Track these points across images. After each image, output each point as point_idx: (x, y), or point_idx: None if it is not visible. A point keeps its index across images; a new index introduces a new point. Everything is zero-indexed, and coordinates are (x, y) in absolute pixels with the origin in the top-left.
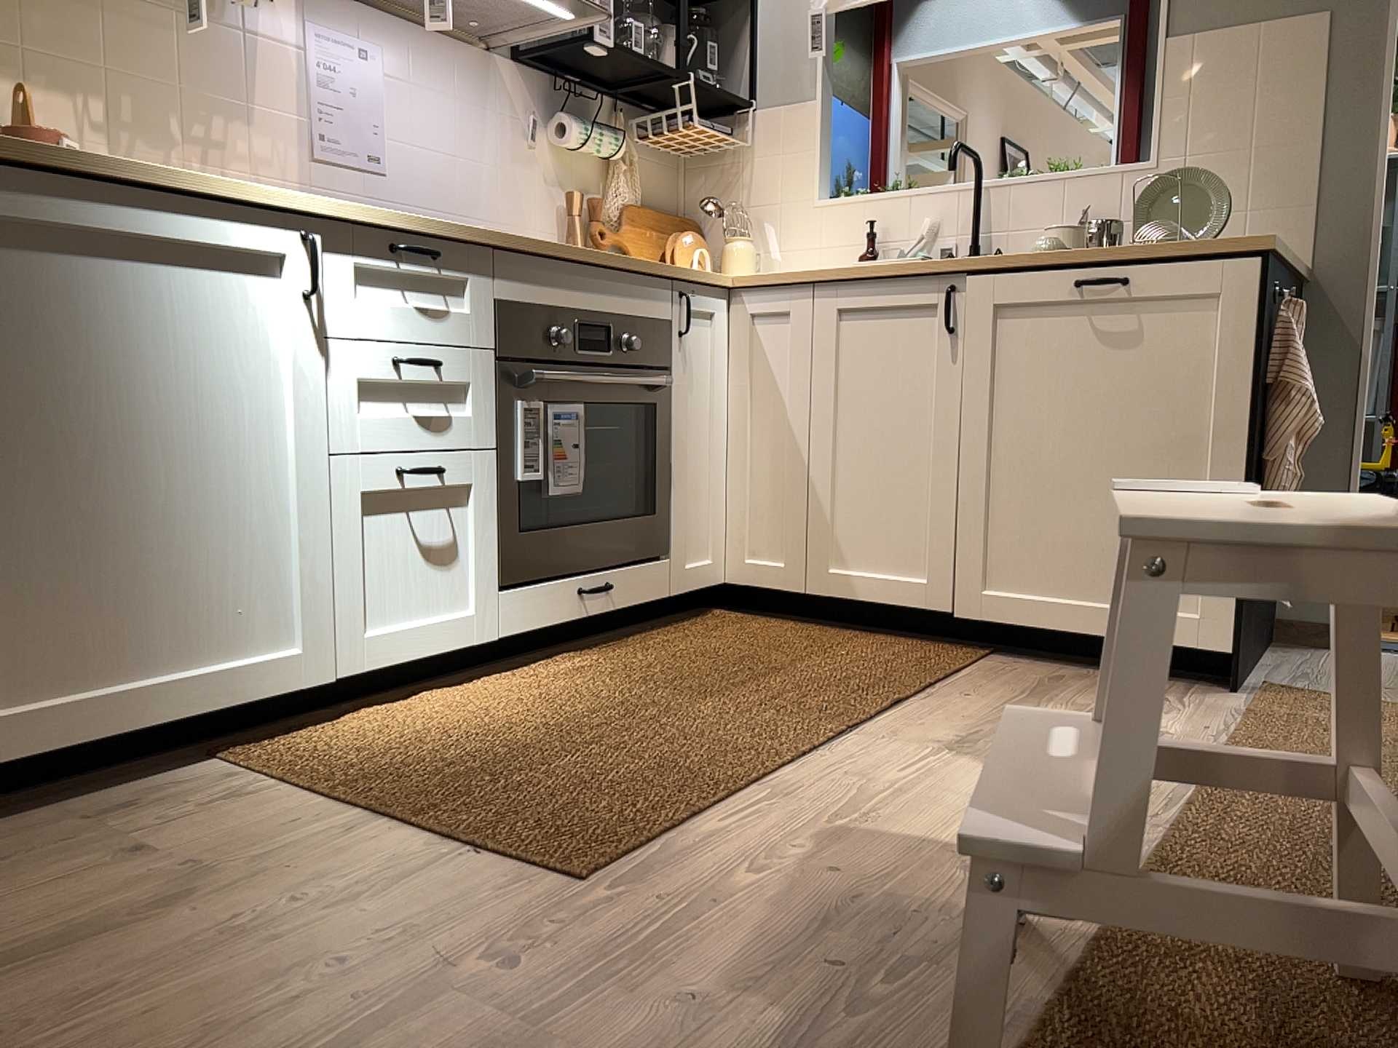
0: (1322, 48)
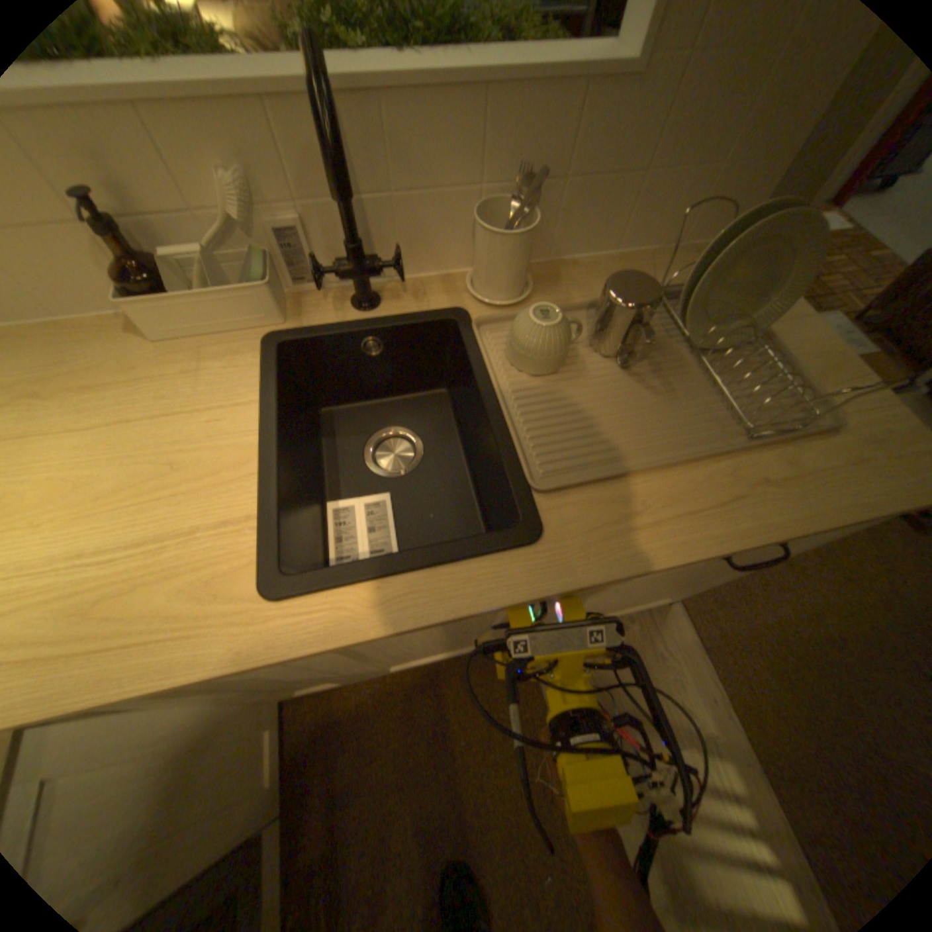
0: None
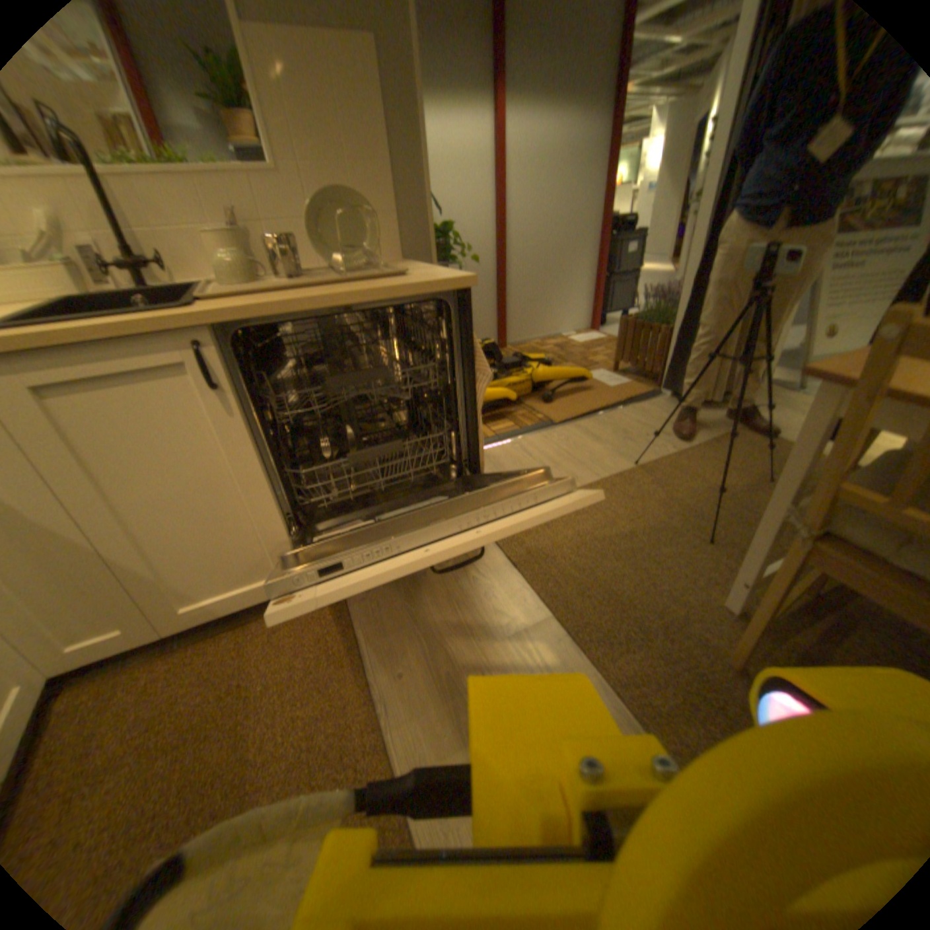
0: (381, 71)
